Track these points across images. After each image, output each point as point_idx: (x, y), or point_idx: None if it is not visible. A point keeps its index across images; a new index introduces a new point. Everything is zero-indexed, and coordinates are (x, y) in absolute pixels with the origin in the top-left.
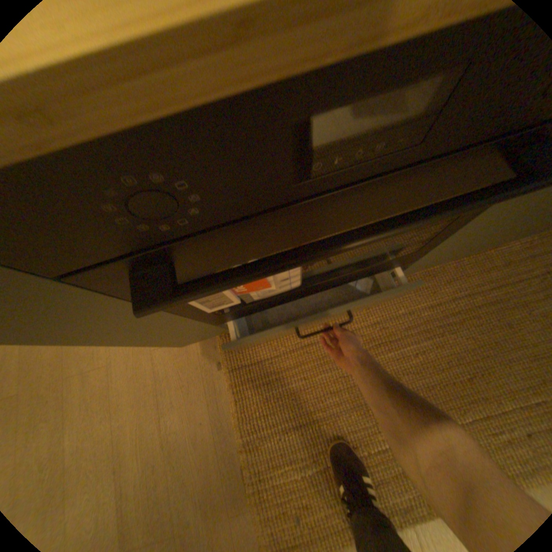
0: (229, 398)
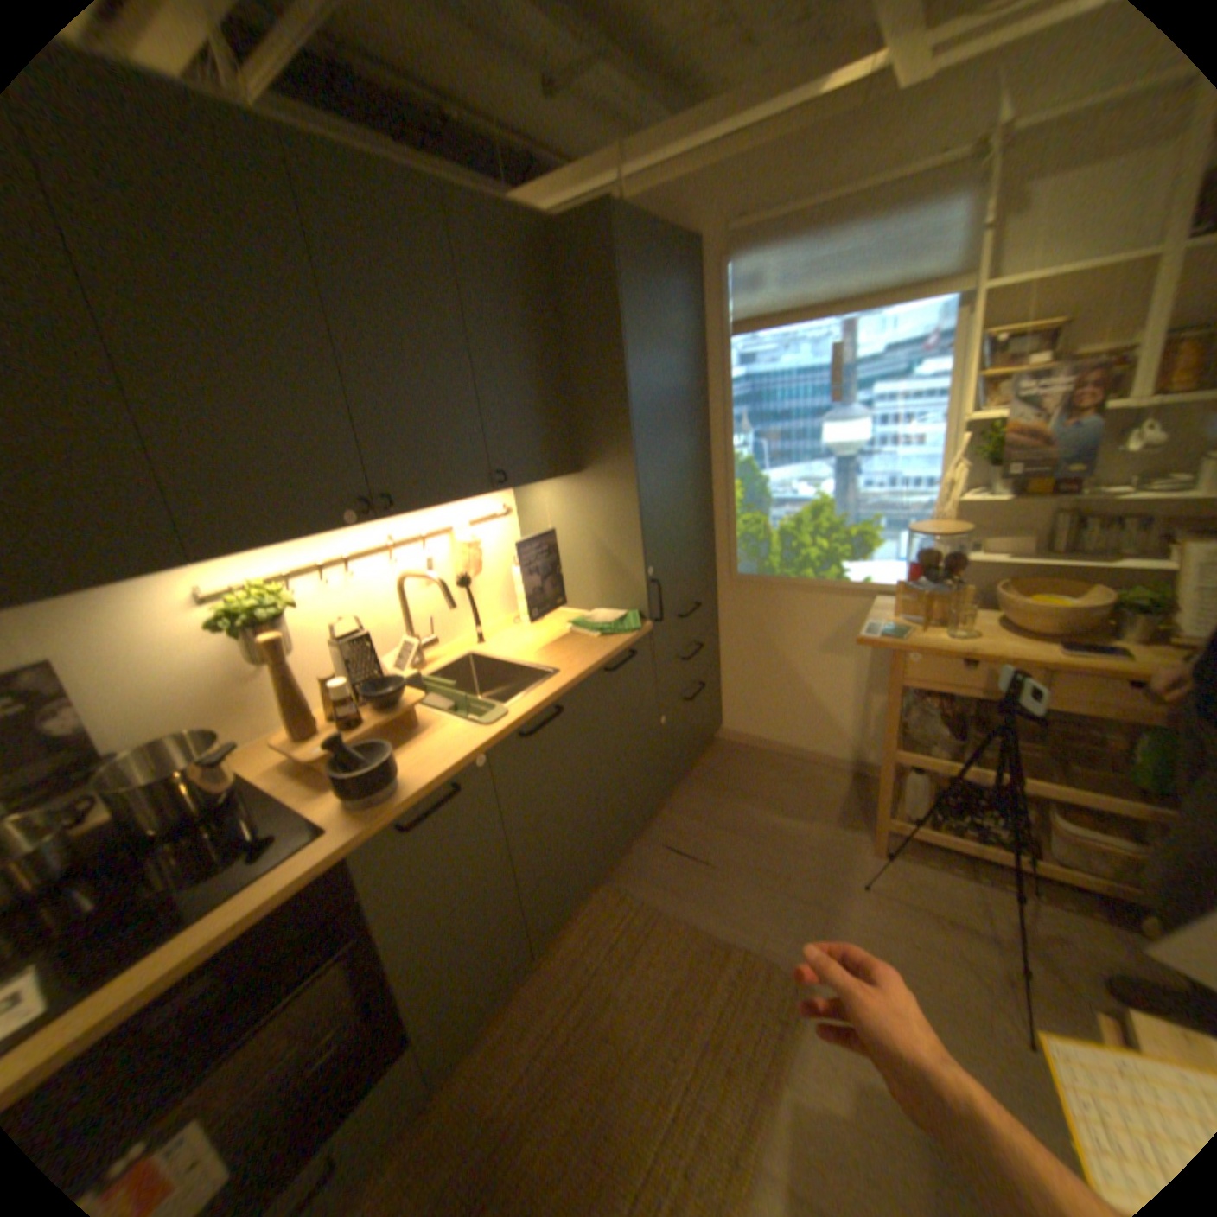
0: None
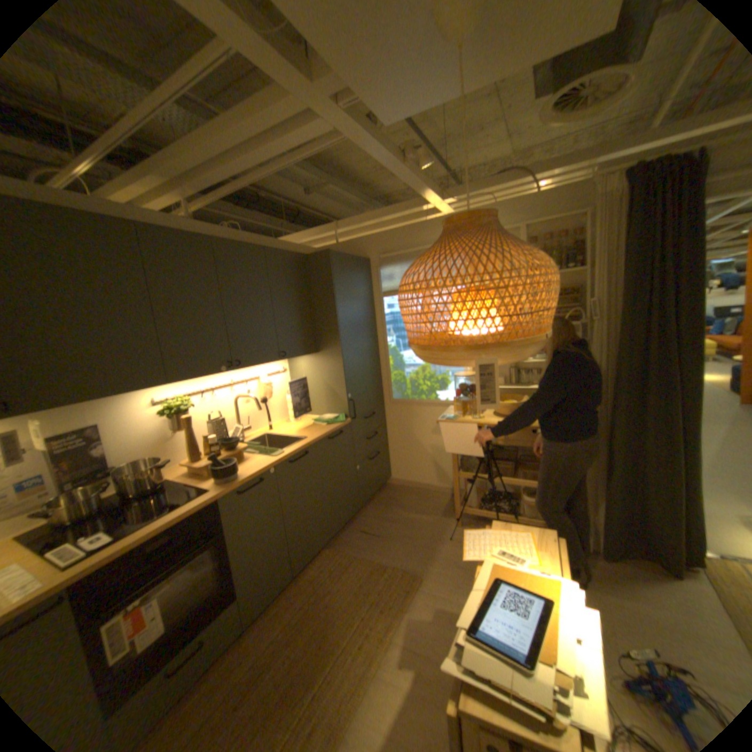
0: None
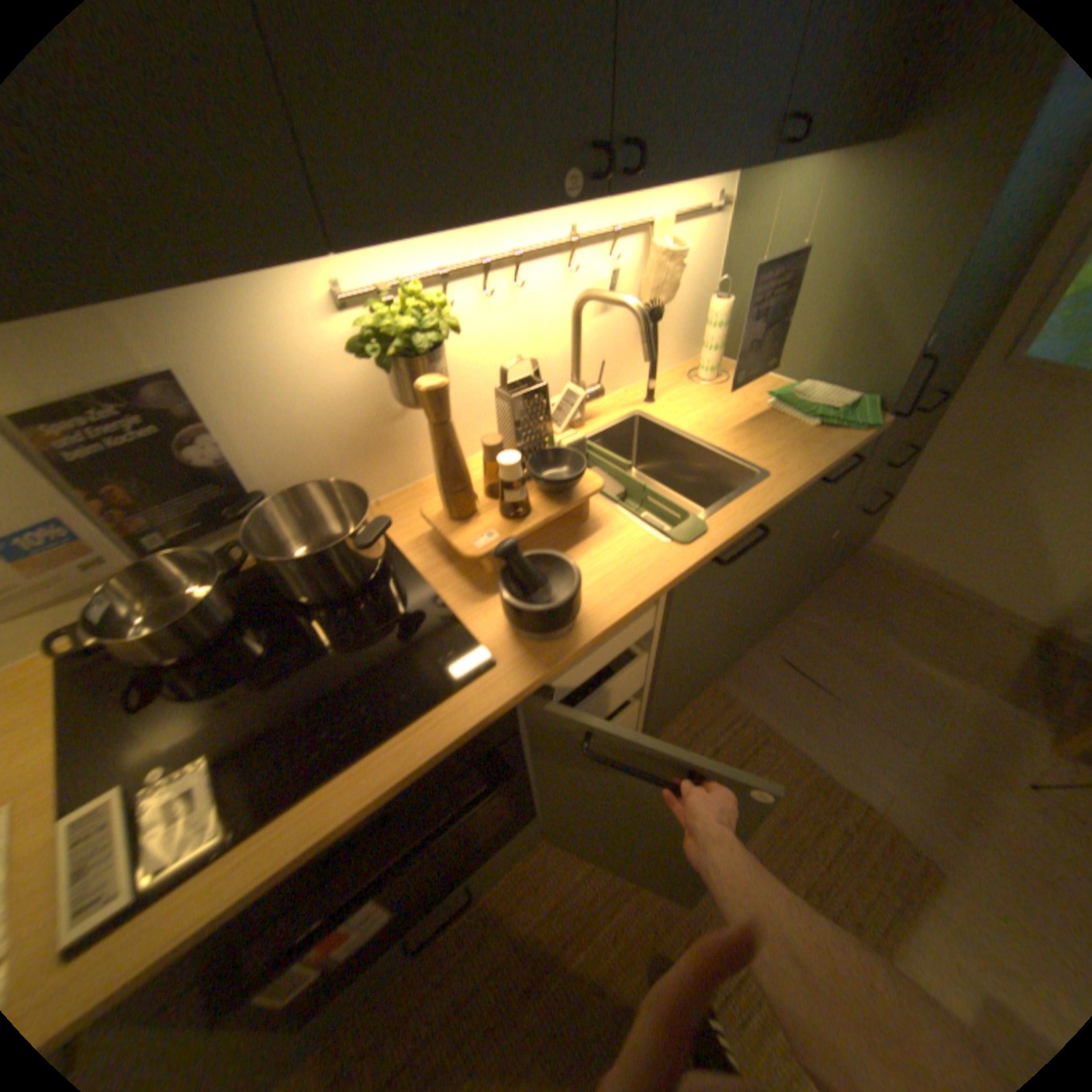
0: None
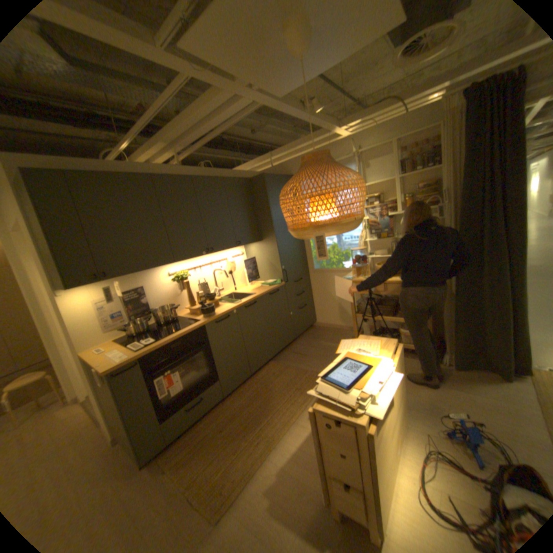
0: (171, 480)
